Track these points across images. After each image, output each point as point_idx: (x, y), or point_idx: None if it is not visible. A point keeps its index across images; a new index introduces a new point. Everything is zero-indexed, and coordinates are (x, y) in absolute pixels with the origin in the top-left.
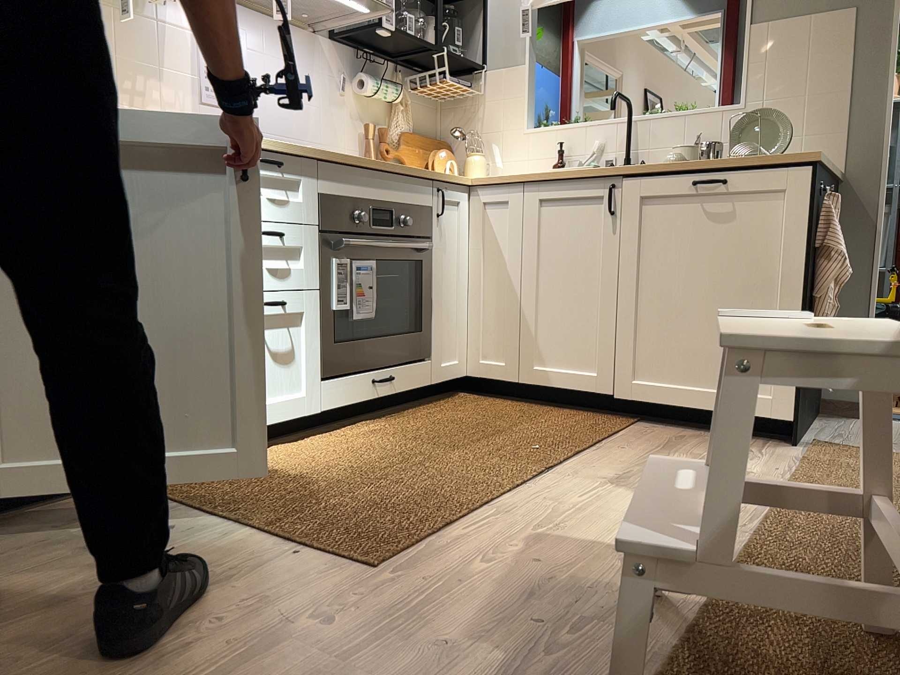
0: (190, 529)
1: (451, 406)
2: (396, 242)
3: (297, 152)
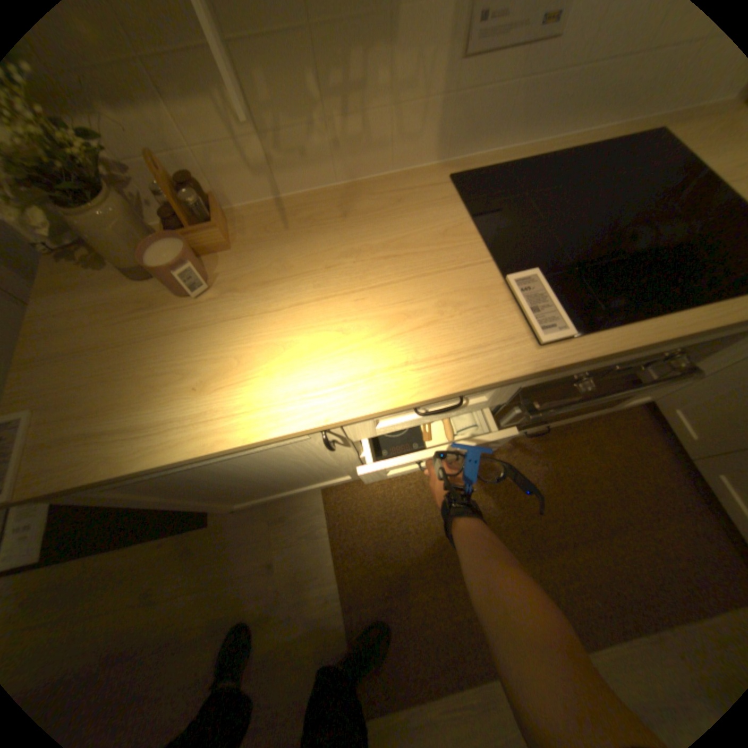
0: (314, 584)
1: (603, 433)
2: (628, 394)
3: (494, 384)
